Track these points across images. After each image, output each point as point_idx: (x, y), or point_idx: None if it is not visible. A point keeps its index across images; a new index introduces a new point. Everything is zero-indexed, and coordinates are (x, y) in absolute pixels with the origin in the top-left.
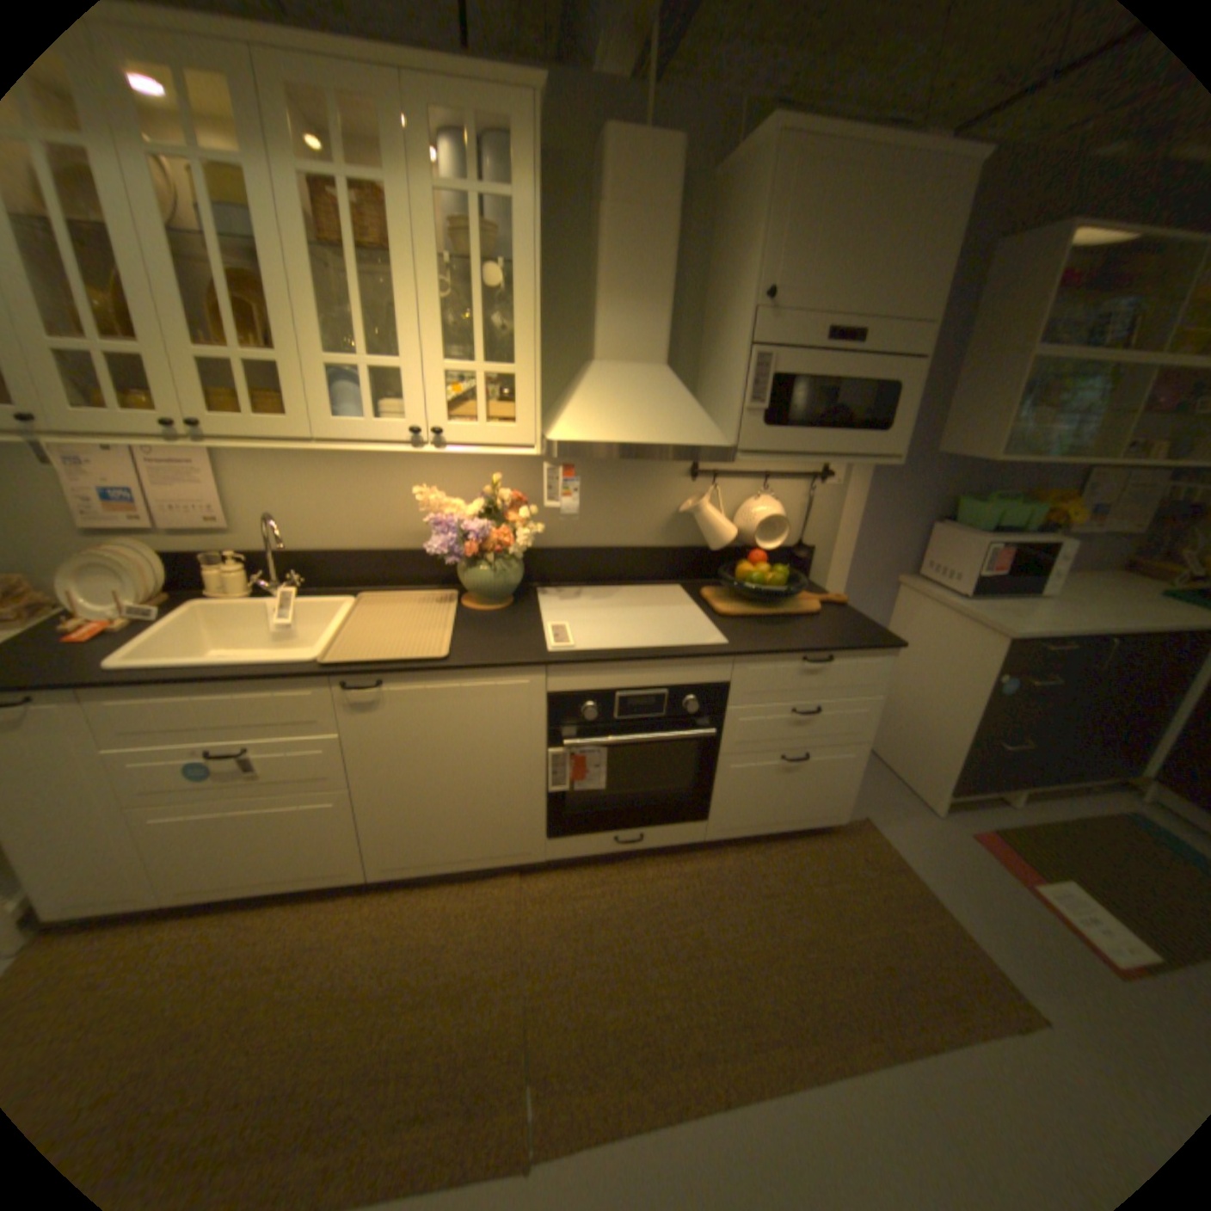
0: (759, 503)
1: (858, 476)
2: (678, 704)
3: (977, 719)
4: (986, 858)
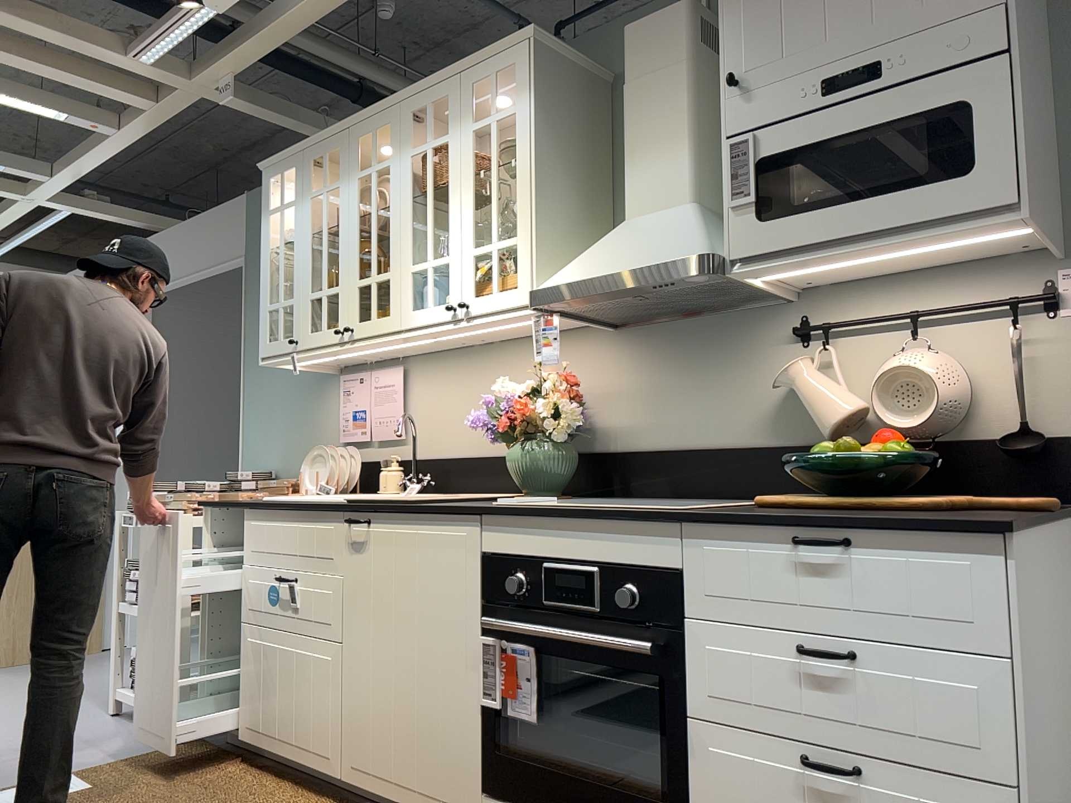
0: (895, 358)
1: None
2: (615, 597)
3: None
4: None
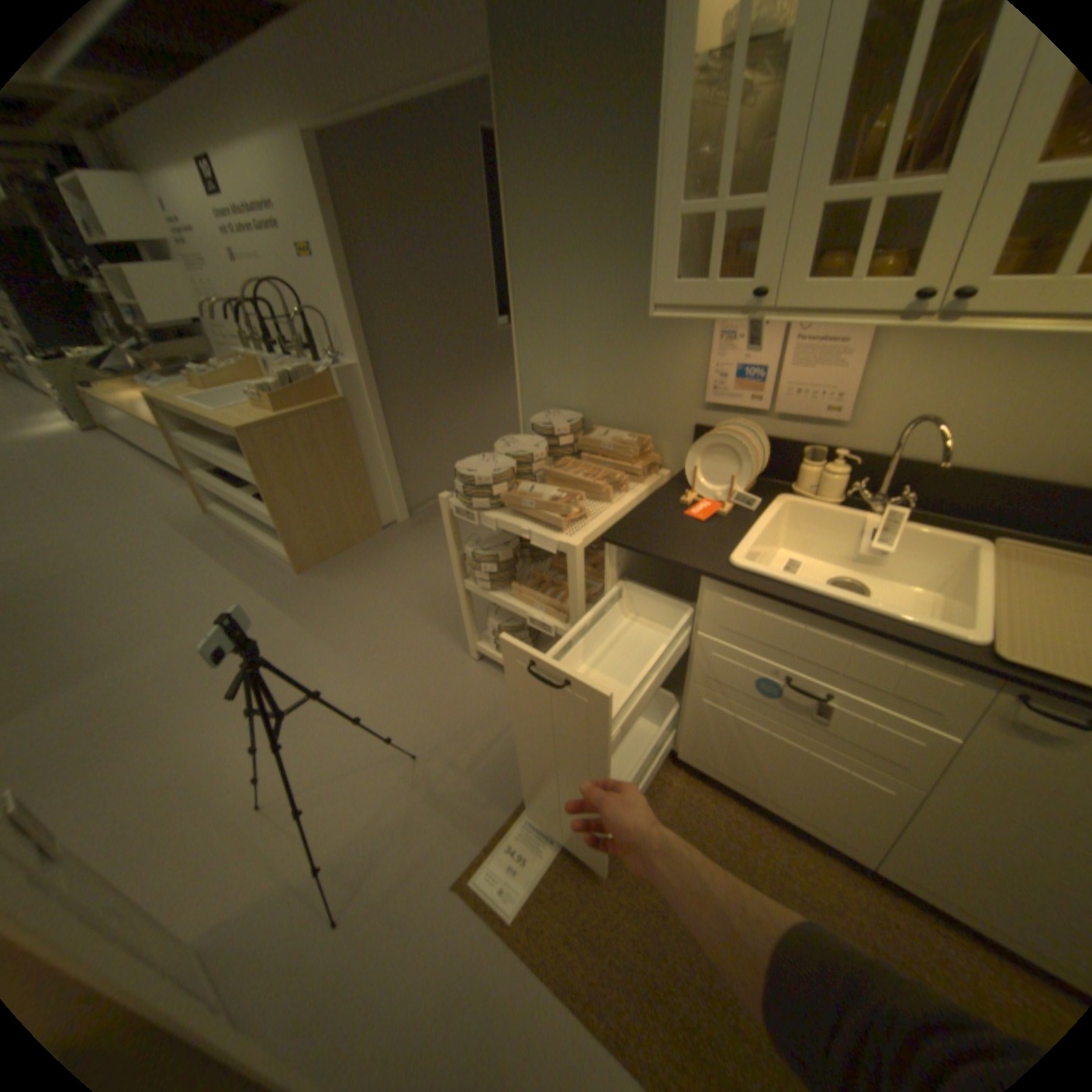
0: None
1: None
2: None
3: None
4: None
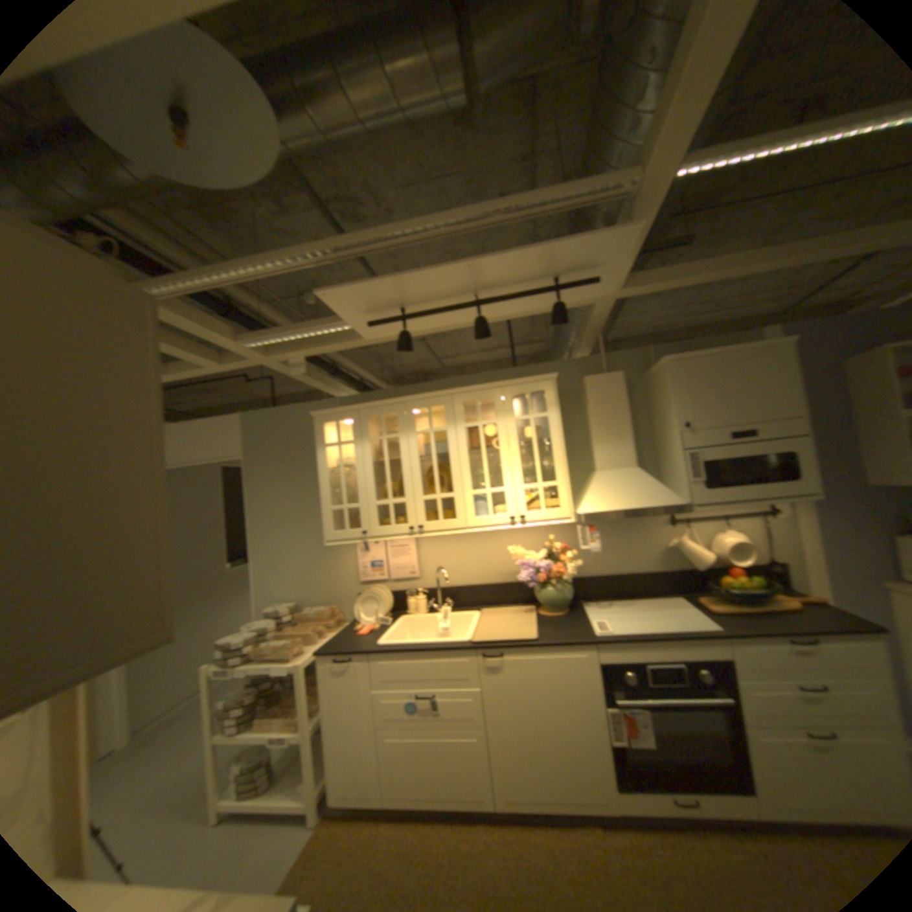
0: (727, 537)
1: (803, 511)
2: (697, 679)
3: None
4: None
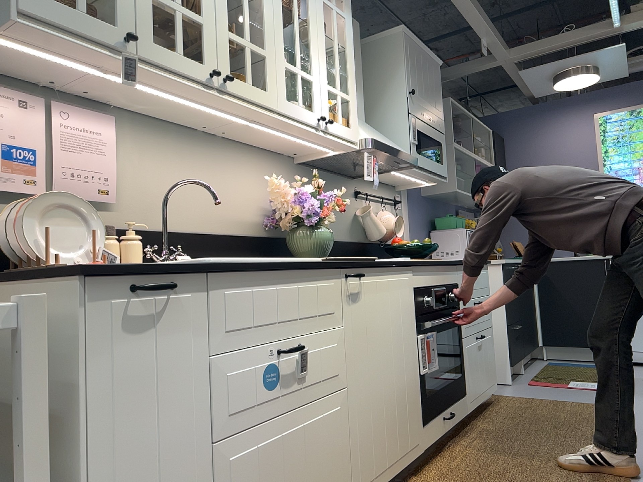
0: (387, 212)
1: (405, 205)
2: (448, 298)
3: (504, 313)
4: (542, 386)
